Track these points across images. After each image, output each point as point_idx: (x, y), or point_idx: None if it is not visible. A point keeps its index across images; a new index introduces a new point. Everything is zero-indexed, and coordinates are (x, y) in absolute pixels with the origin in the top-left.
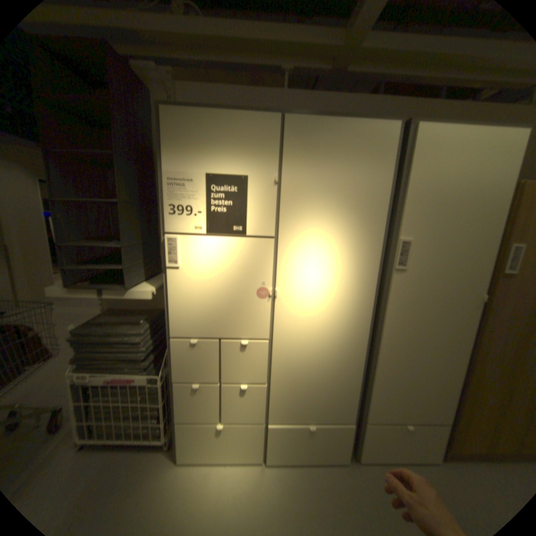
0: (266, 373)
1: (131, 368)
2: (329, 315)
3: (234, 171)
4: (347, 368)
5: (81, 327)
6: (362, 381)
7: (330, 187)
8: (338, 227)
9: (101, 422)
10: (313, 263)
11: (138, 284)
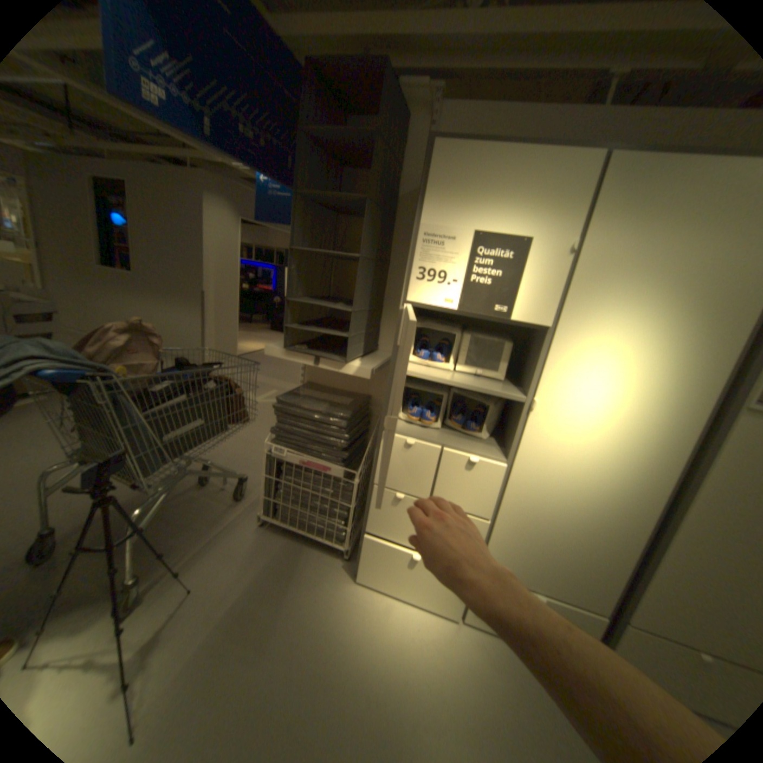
0: (493, 509)
1: (328, 456)
2: (608, 454)
3: (513, 232)
4: (618, 538)
5: (286, 397)
6: (638, 563)
7: (661, 266)
8: (660, 328)
9: (287, 506)
10: (603, 375)
11: (357, 361)
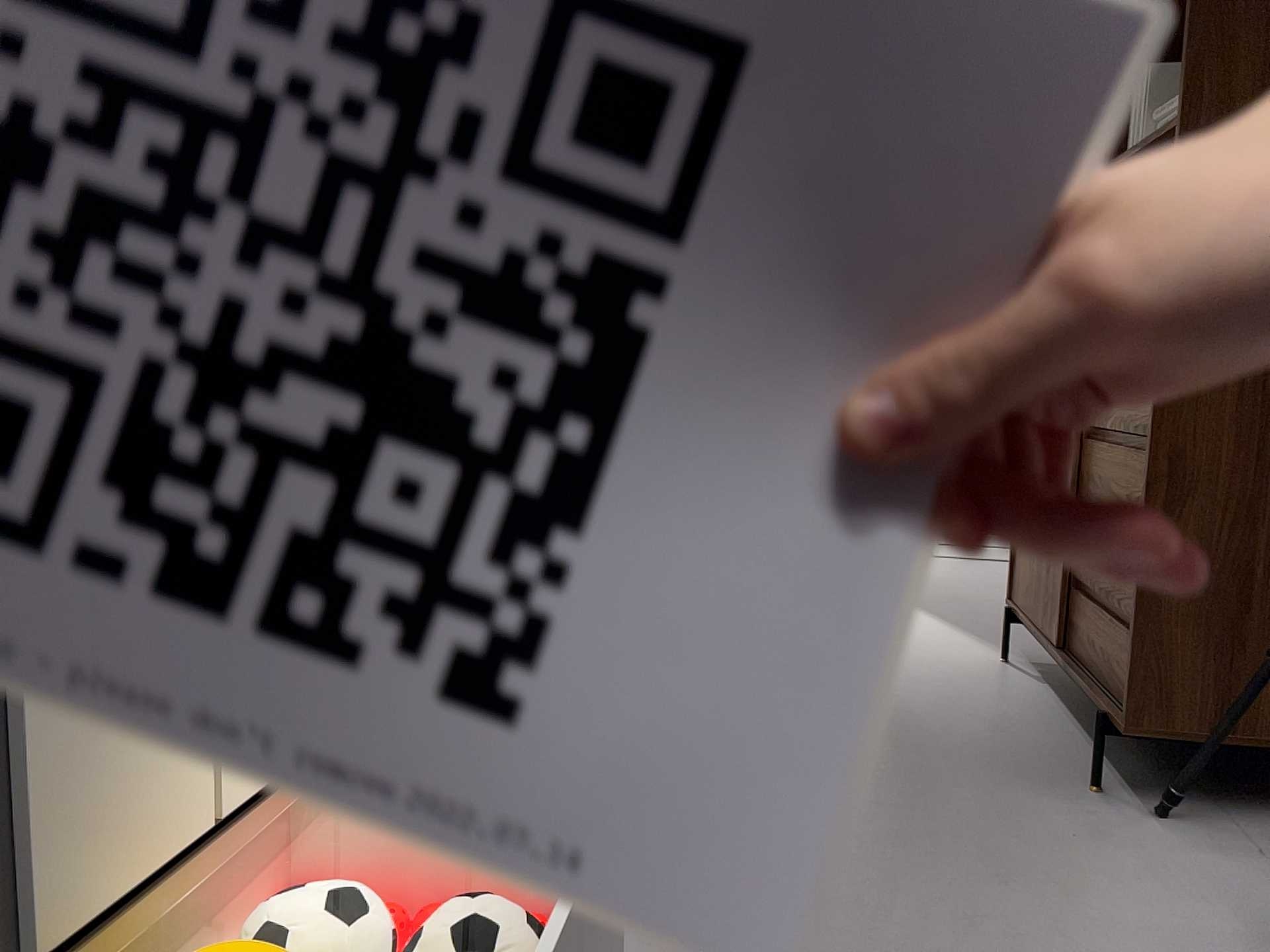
0: None
1: None
2: None
3: None
4: None
5: None
6: None
7: None
8: None
9: None
10: None
11: None
